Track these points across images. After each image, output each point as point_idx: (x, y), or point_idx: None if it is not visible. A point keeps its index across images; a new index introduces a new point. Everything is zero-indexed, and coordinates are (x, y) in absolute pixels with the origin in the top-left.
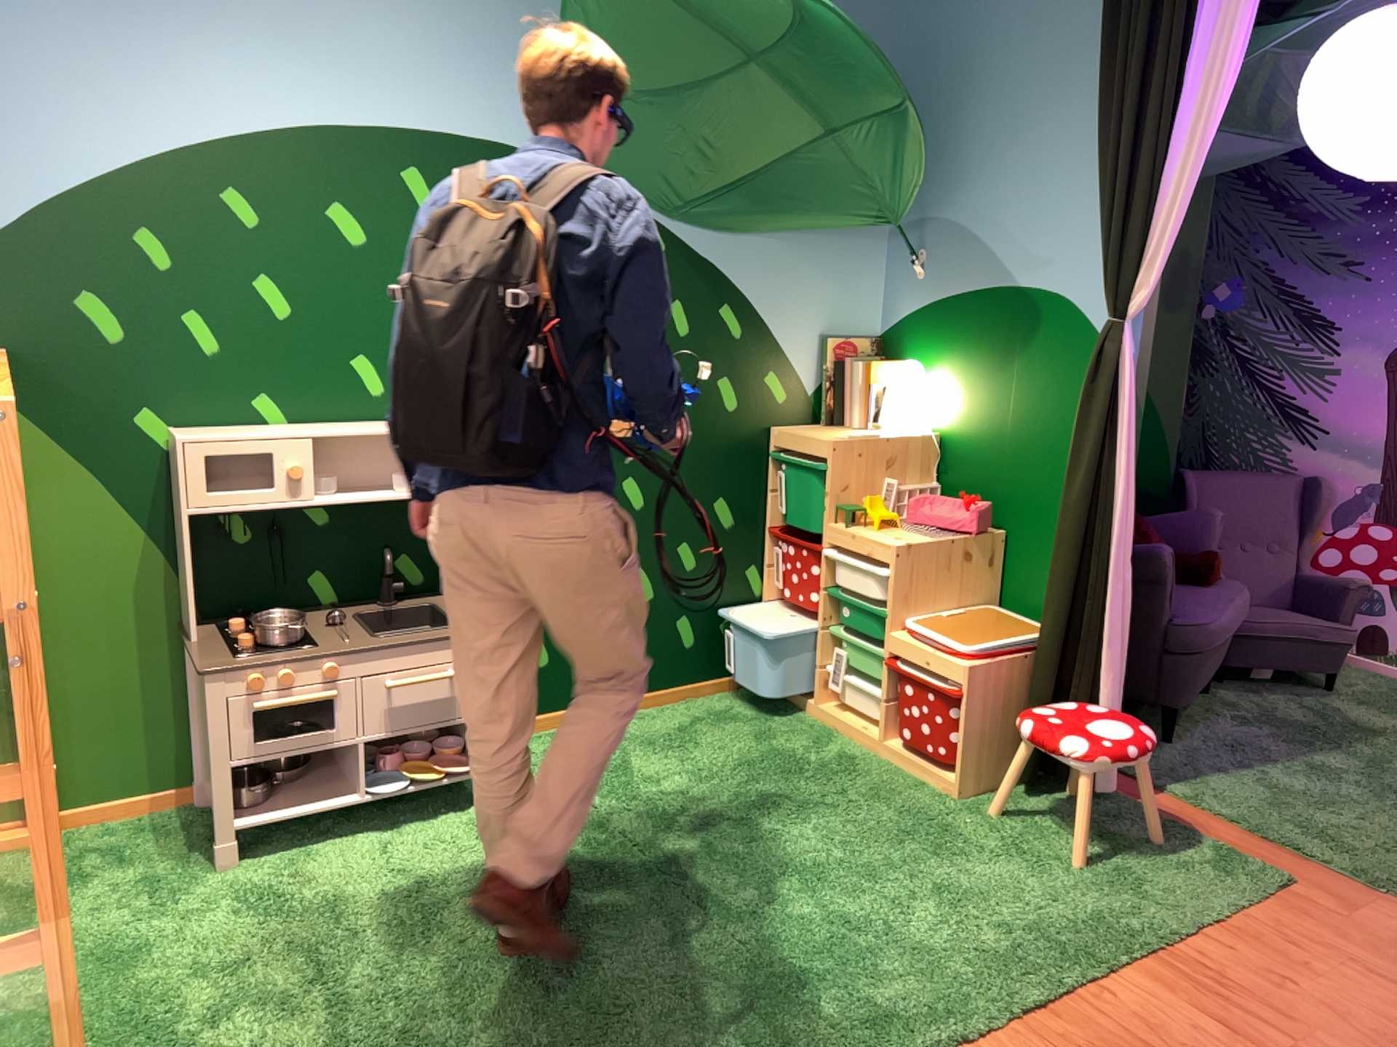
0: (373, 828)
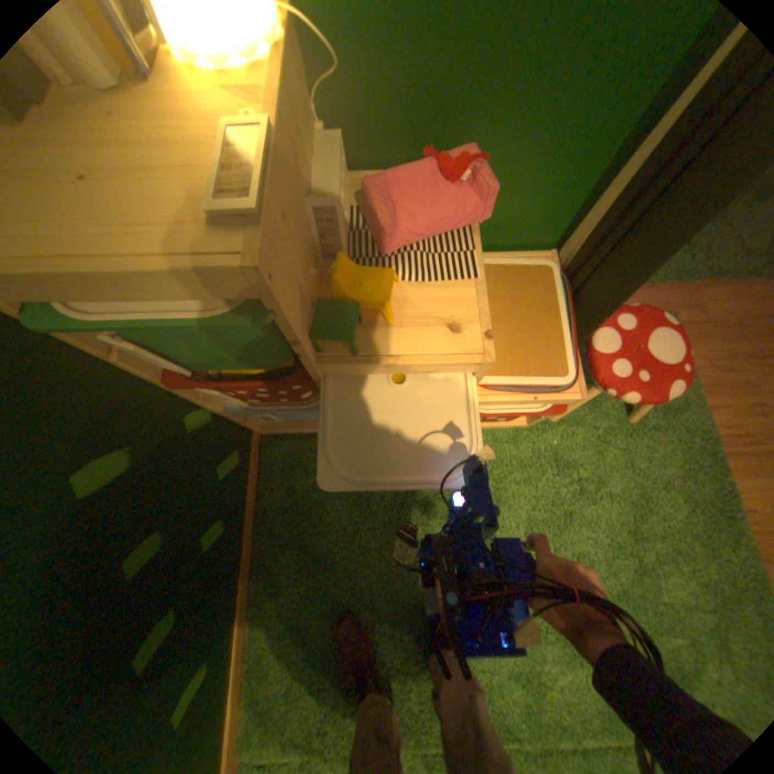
0: None
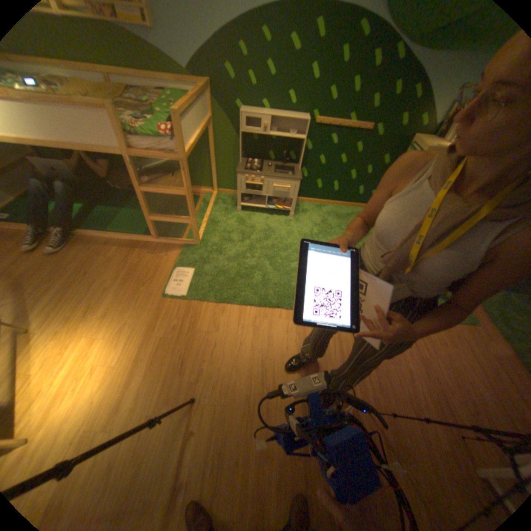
0: (265, 215)
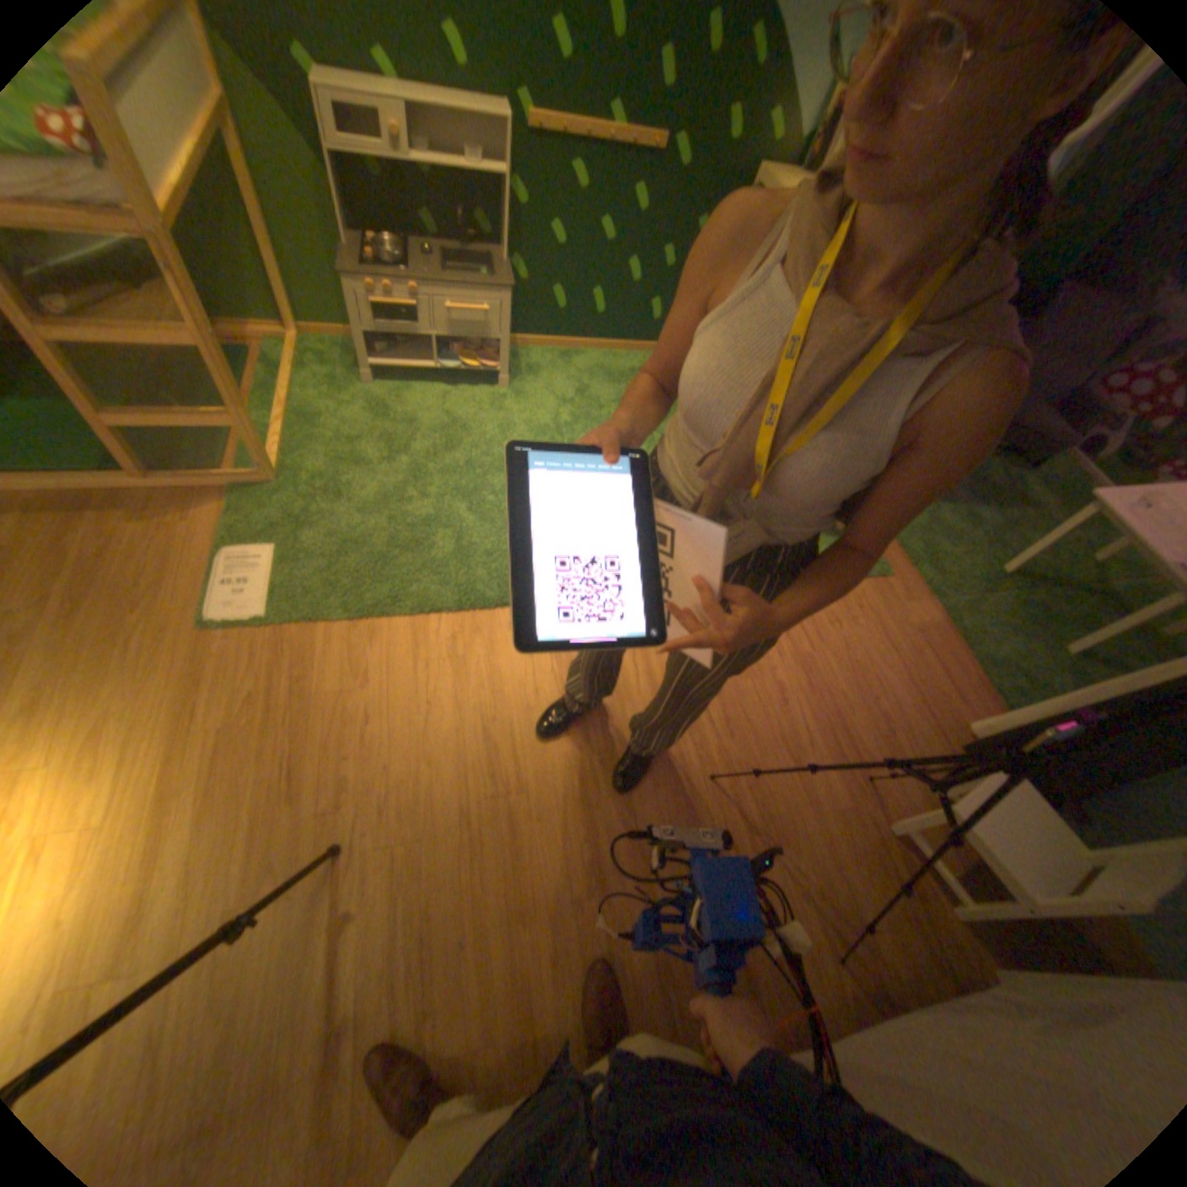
0: (438, 387)
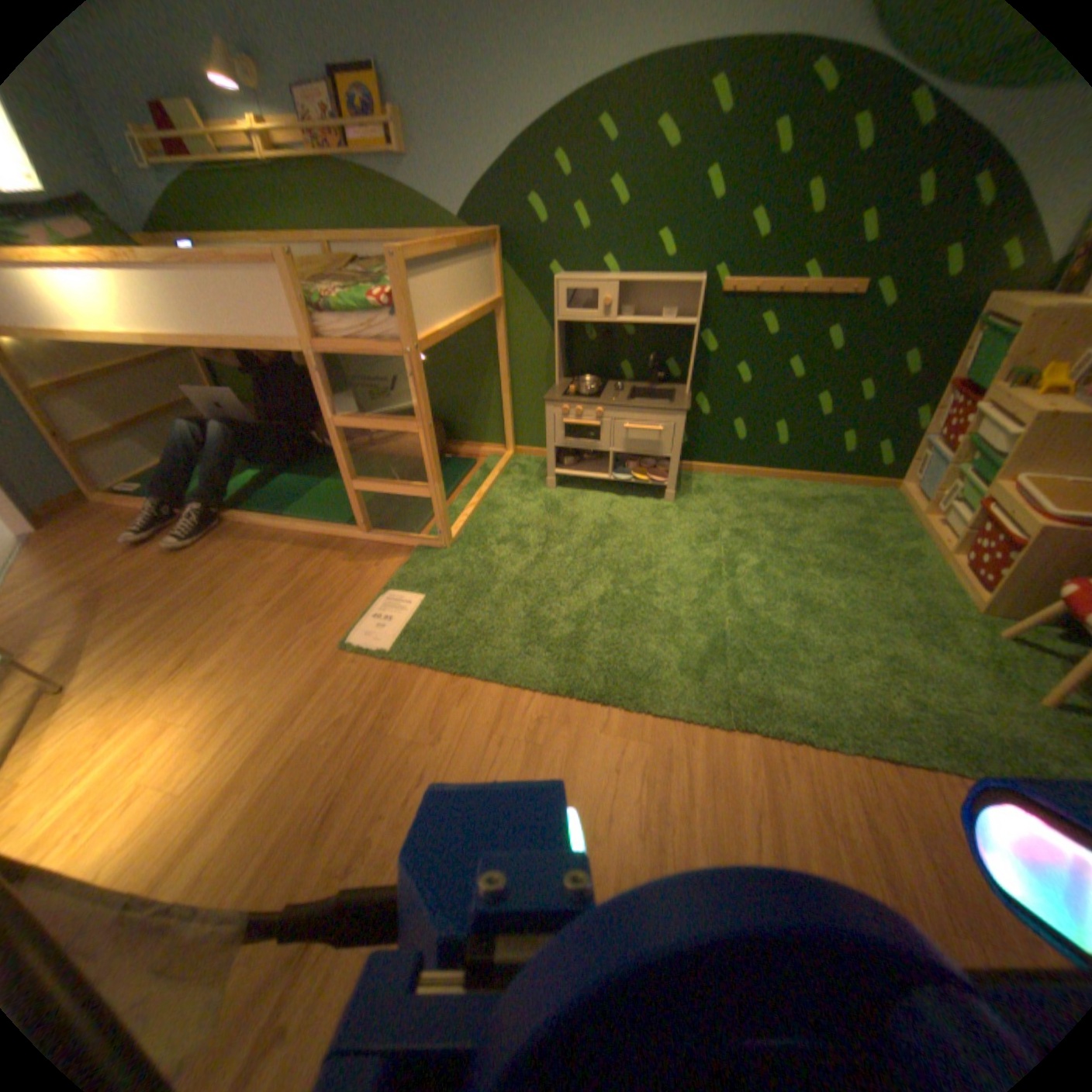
0: (607, 493)
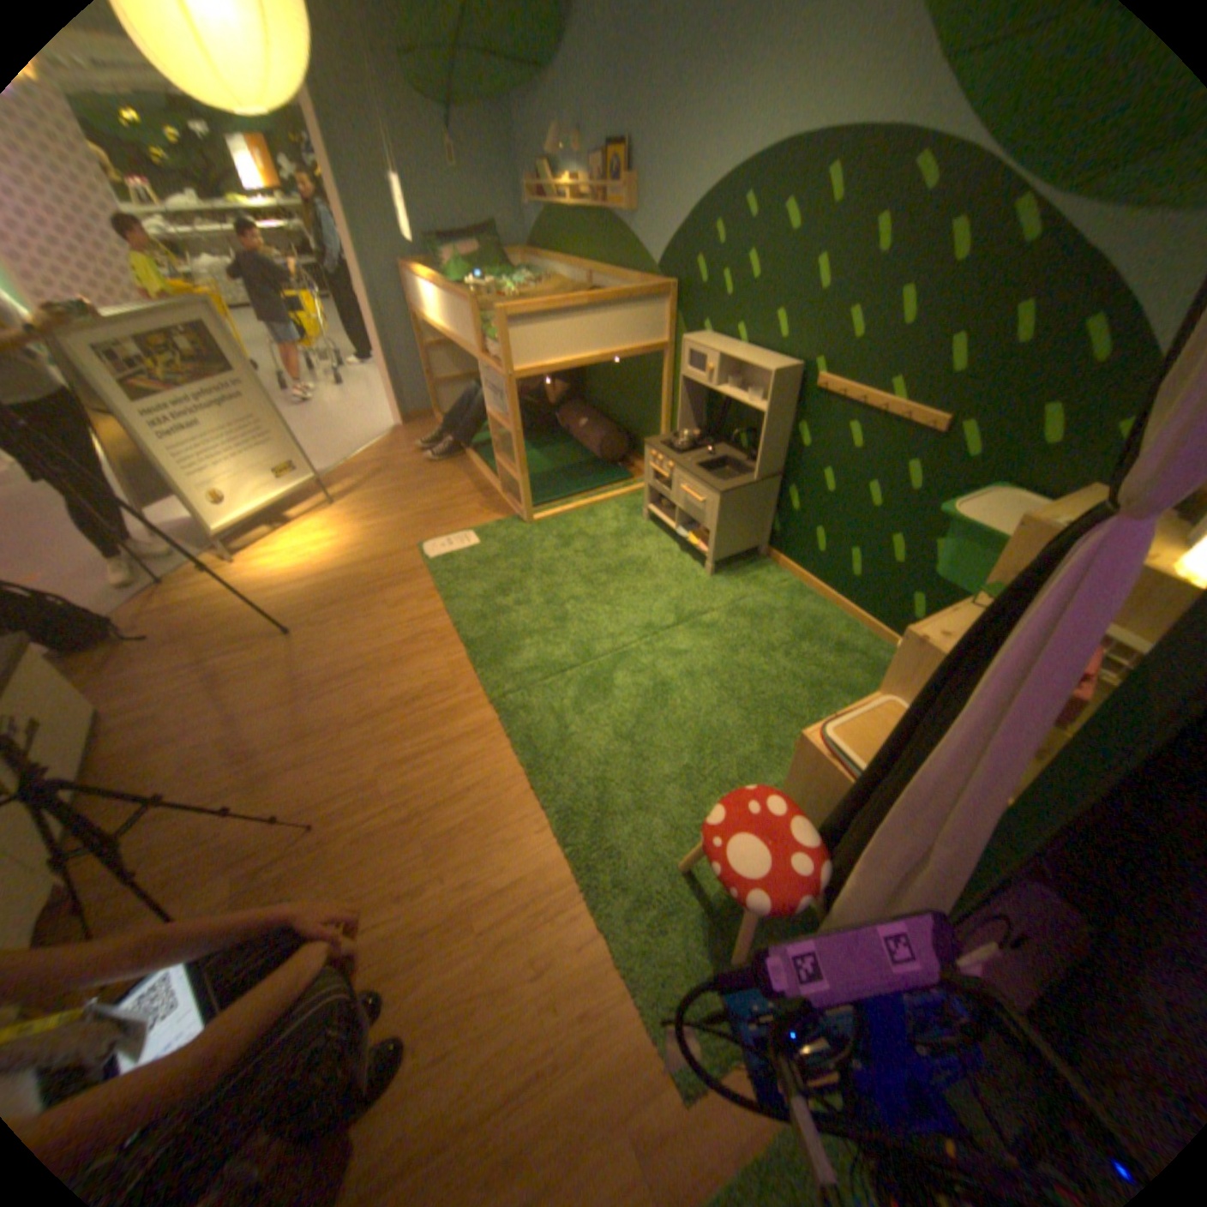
0: (675, 548)
